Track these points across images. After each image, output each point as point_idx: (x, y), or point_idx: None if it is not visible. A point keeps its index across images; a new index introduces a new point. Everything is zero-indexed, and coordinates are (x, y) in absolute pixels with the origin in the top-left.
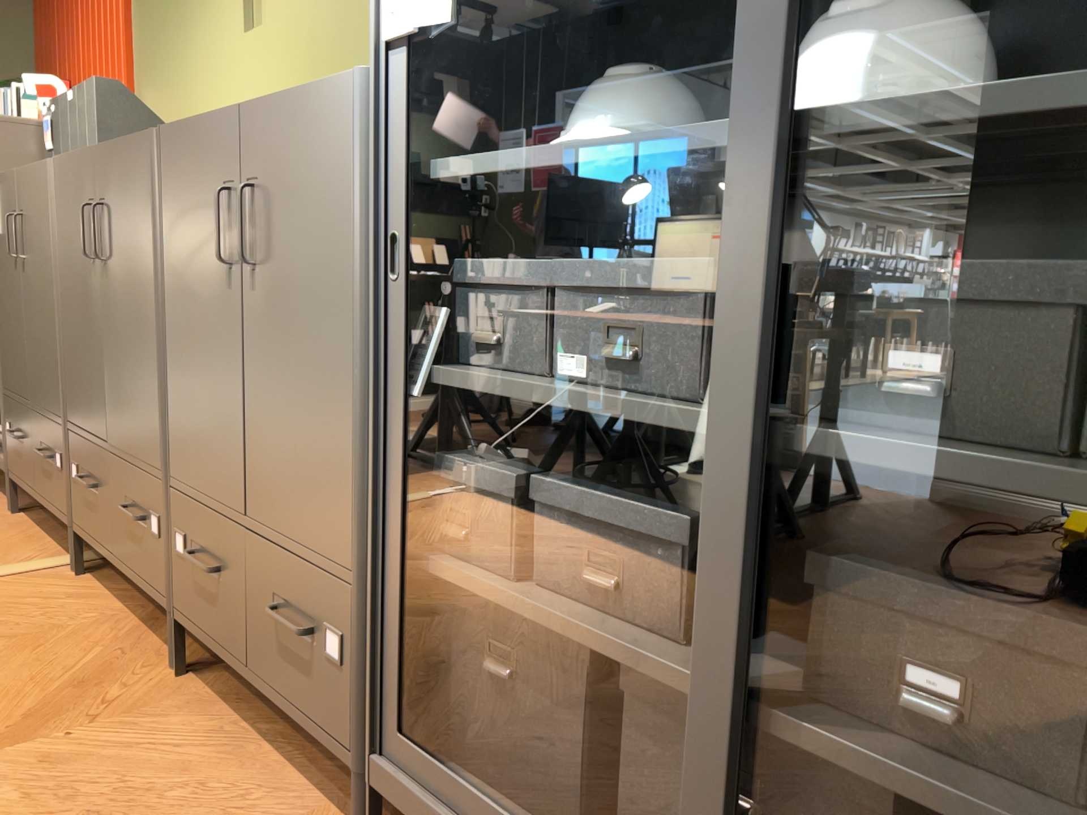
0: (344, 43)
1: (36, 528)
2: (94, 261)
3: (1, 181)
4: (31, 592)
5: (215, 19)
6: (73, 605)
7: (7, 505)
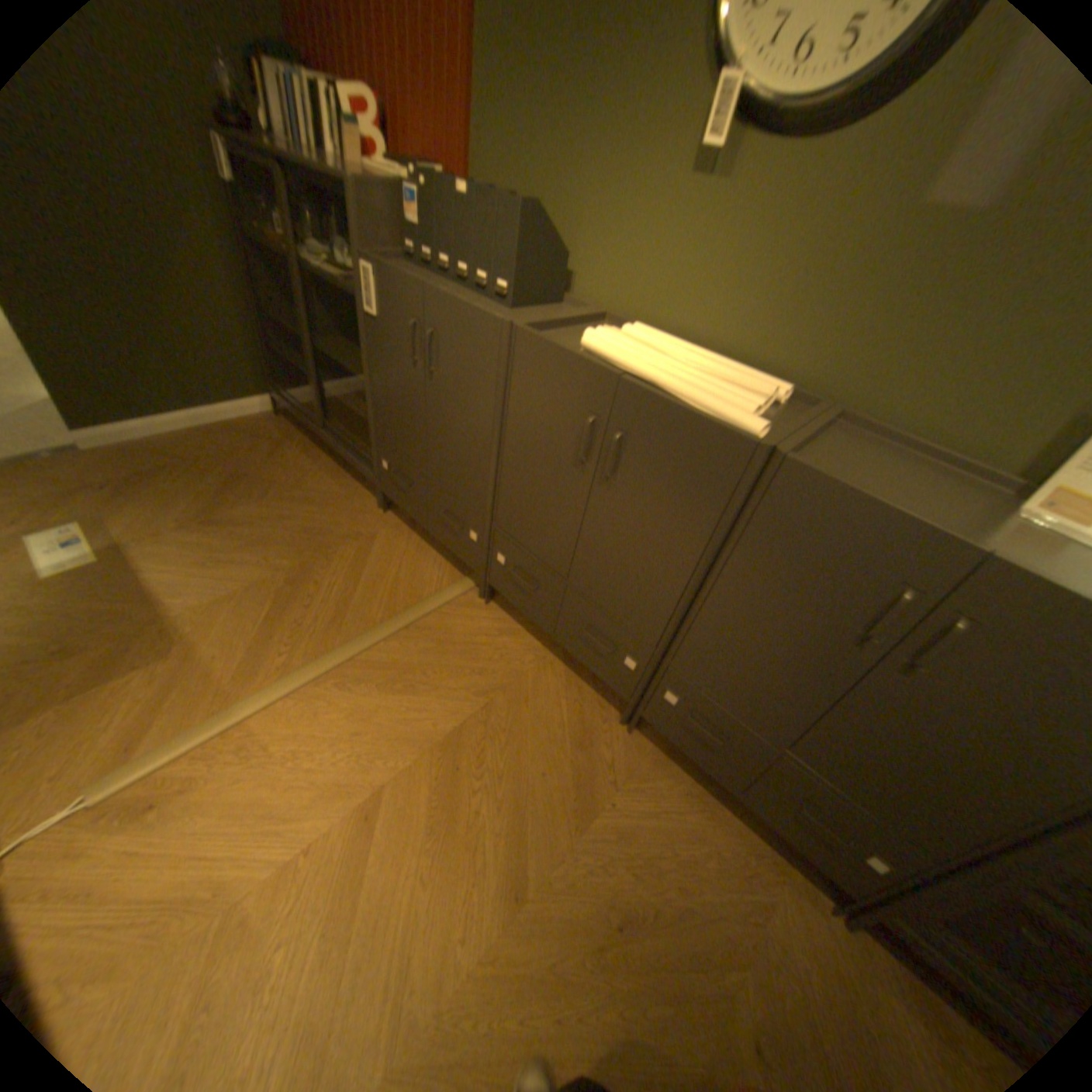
0: (876, 276)
1: (413, 534)
2: (585, 462)
3: (385, 271)
4: (471, 625)
5: (638, 120)
6: (509, 643)
7: (370, 499)
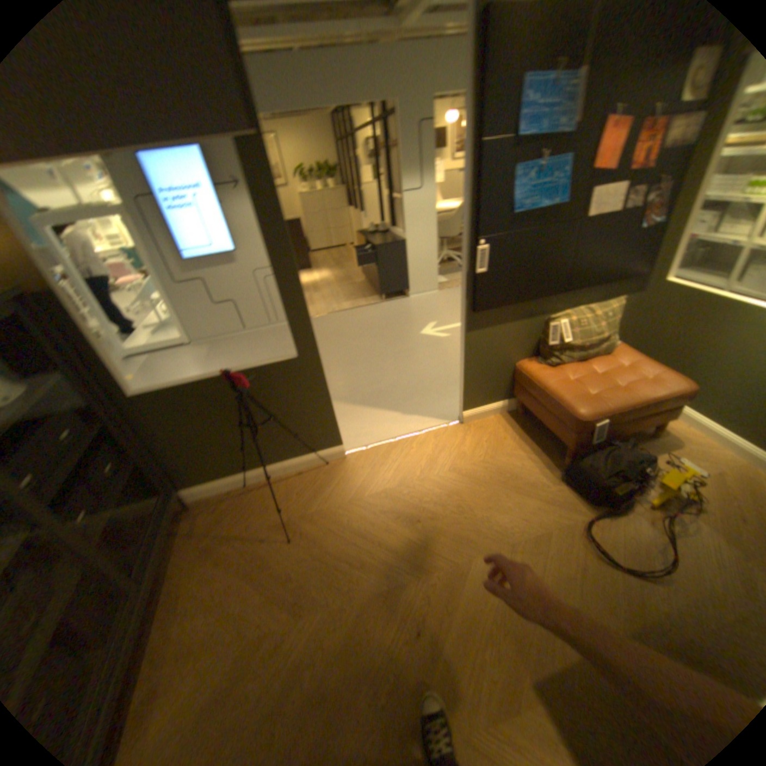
0: None
1: None
2: None
3: None
4: None
5: None
6: None
7: None
